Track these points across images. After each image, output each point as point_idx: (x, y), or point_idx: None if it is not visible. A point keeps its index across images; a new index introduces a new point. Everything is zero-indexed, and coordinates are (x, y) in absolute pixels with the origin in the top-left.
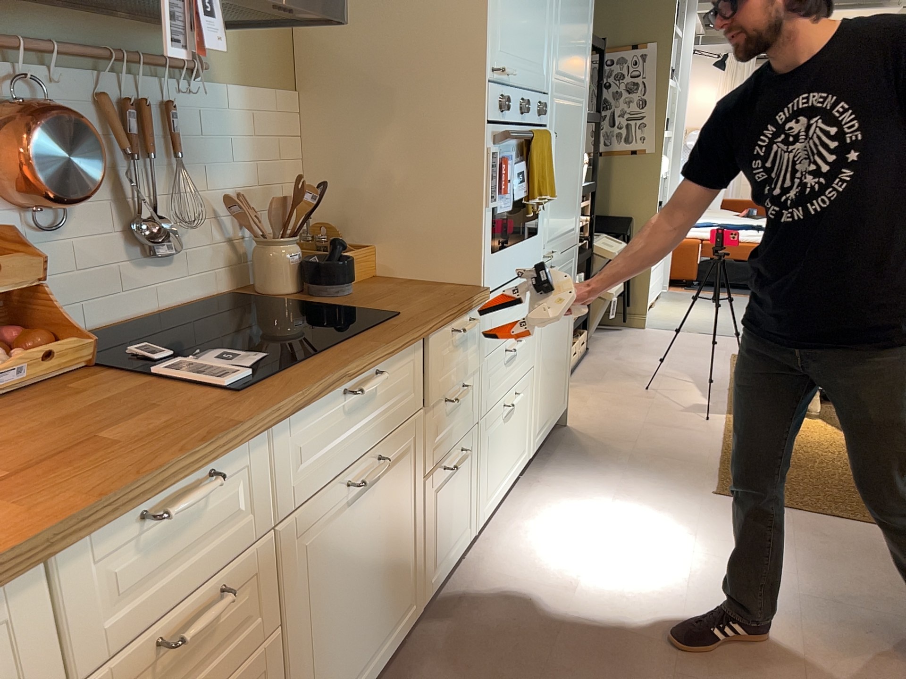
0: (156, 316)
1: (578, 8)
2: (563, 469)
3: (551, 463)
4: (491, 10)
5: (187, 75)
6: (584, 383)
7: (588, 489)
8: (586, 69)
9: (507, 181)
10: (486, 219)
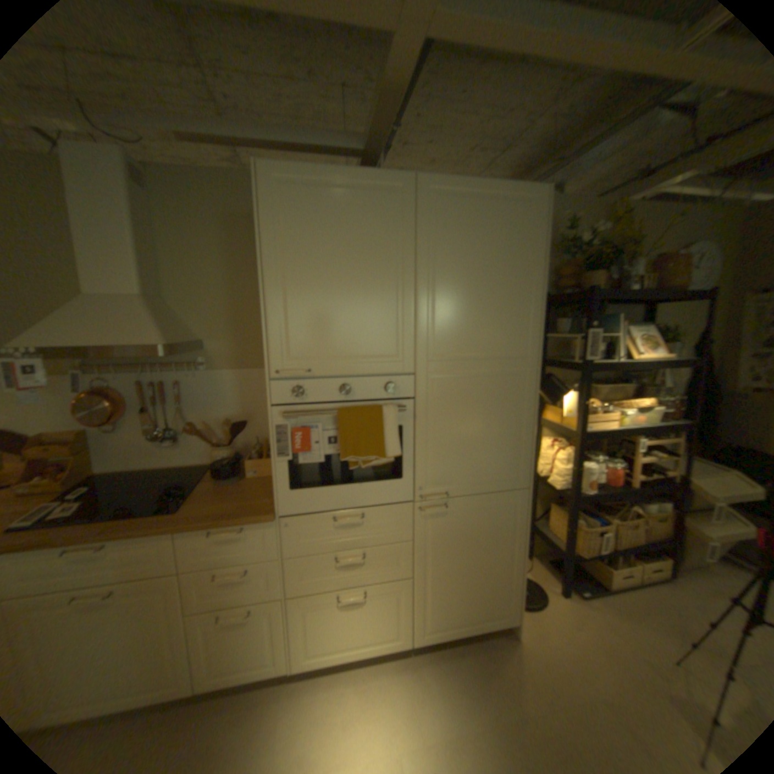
0: (168, 469)
1: (488, 295)
2: (448, 679)
3: (451, 665)
4: (268, 333)
5: (196, 367)
6: (610, 612)
7: (433, 716)
8: (528, 340)
9: (311, 442)
10: (278, 467)
